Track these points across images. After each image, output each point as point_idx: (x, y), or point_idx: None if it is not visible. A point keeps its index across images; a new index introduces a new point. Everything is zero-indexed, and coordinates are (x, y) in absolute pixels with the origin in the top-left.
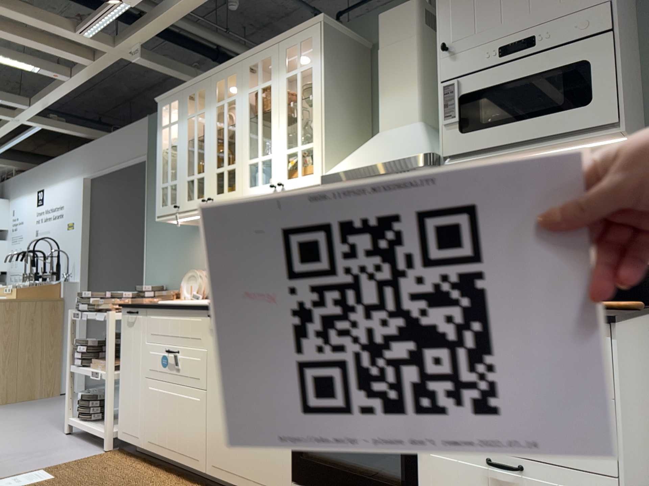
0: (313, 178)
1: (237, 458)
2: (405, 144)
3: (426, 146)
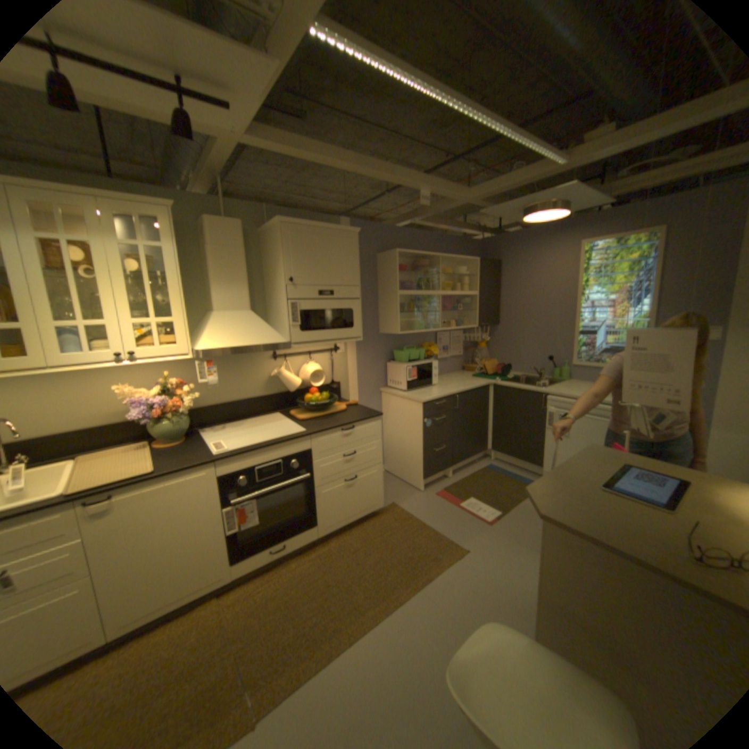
0: (179, 350)
1: (160, 595)
2: (261, 331)
3: (280, 335)
